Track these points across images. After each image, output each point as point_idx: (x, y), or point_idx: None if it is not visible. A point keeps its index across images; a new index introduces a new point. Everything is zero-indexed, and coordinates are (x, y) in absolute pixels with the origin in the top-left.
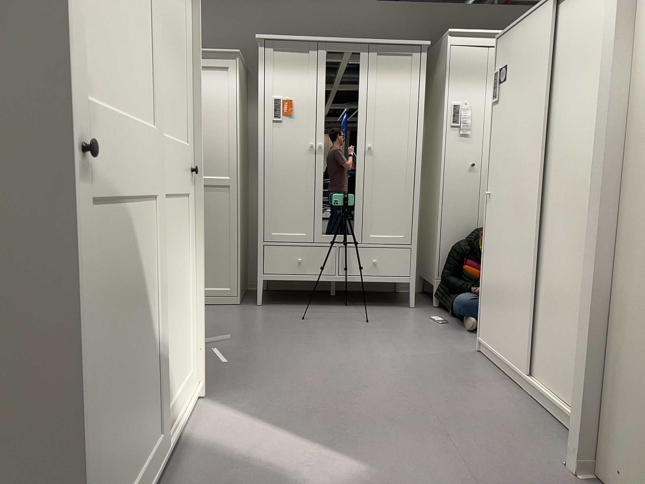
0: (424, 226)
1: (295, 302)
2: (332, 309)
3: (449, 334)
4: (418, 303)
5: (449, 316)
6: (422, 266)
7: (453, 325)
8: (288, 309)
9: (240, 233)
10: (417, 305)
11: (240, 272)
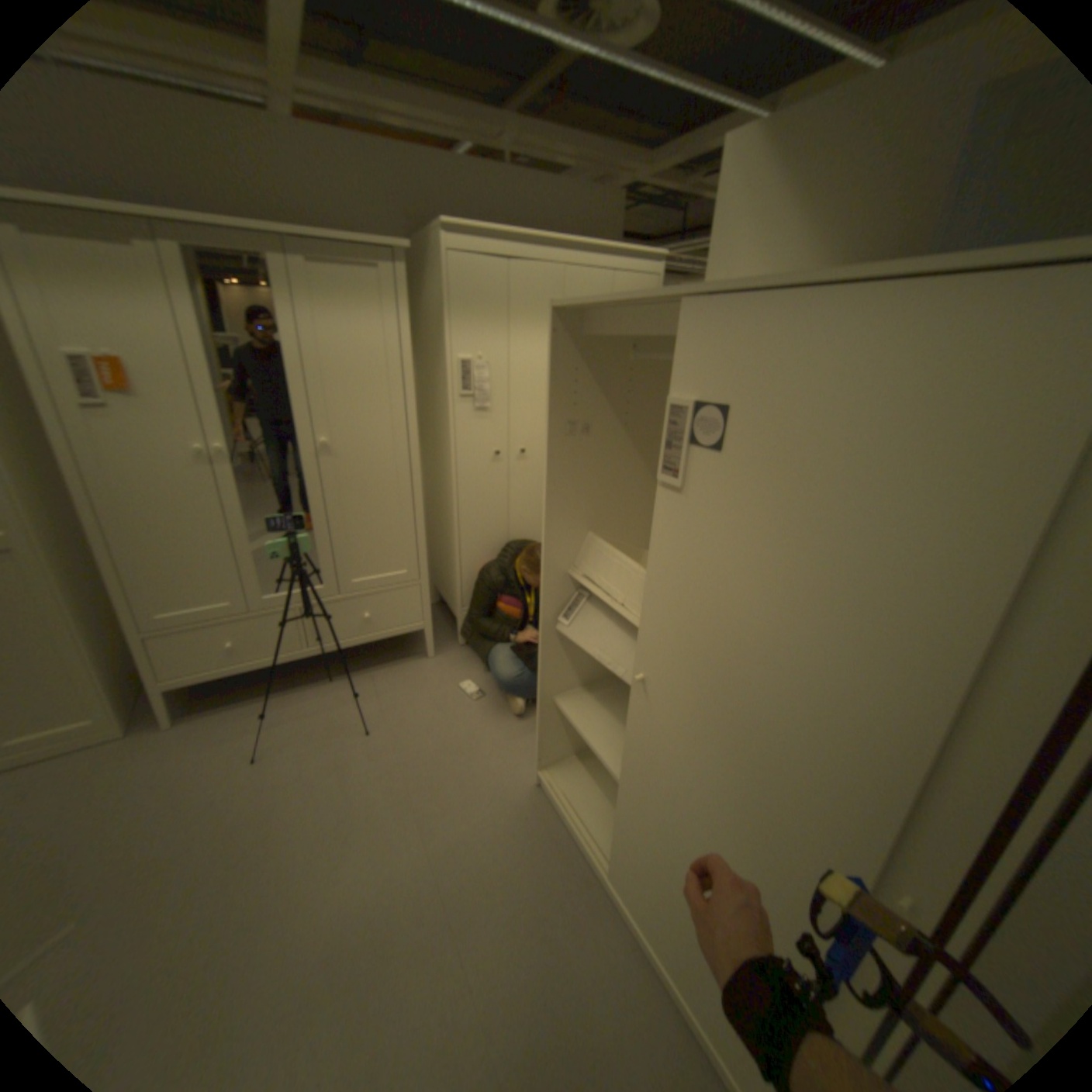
0: (432, 527)
1: (241, 691)
2: (305, 703)
3: (488, 735)
4: (436, 642)
5: (481, 673)
6: (435, 578)
7: (489, 698)
8: (224, 727)
9: (85, 622)
10: (435, 646)
11: (108, 685)
